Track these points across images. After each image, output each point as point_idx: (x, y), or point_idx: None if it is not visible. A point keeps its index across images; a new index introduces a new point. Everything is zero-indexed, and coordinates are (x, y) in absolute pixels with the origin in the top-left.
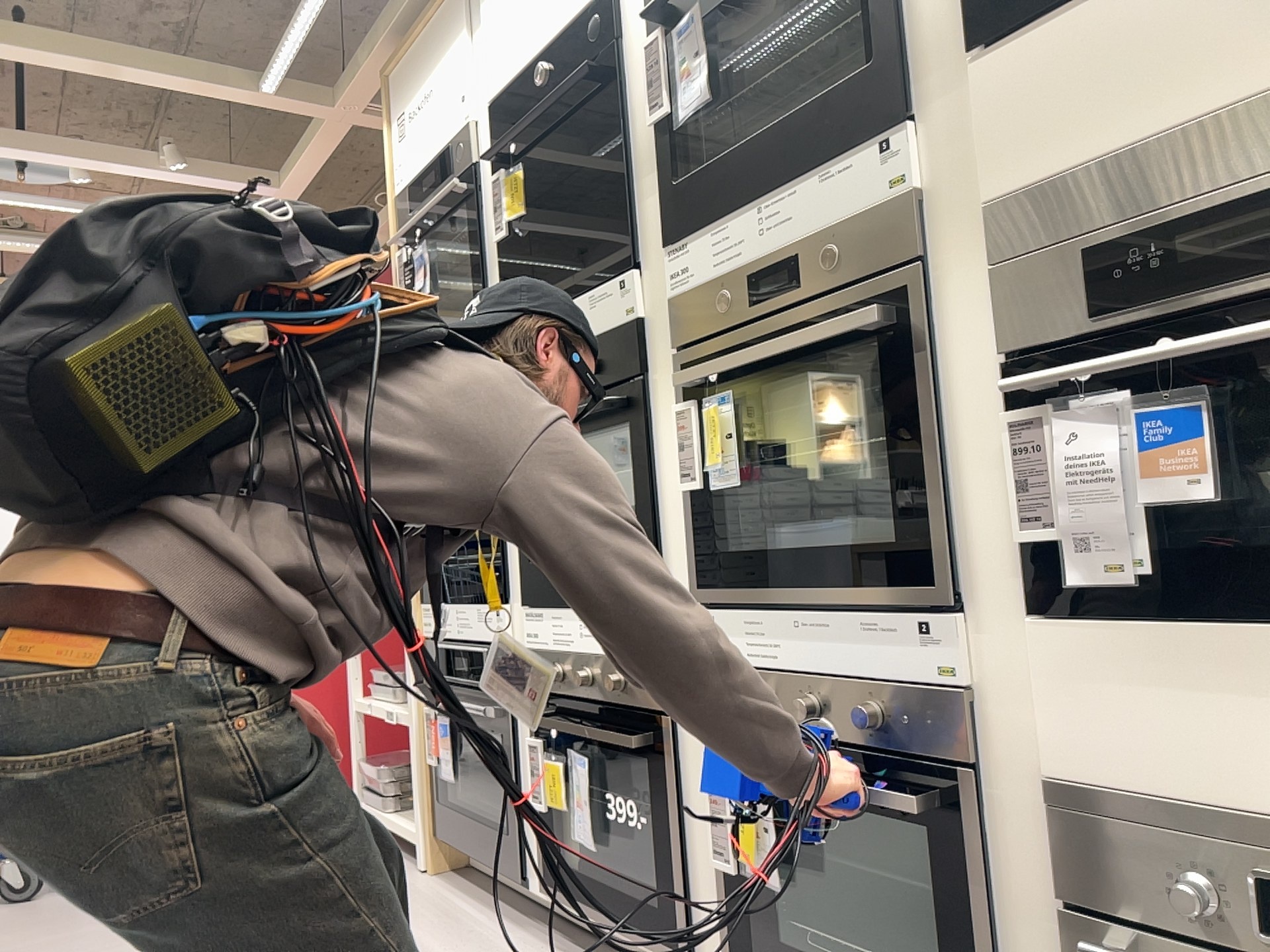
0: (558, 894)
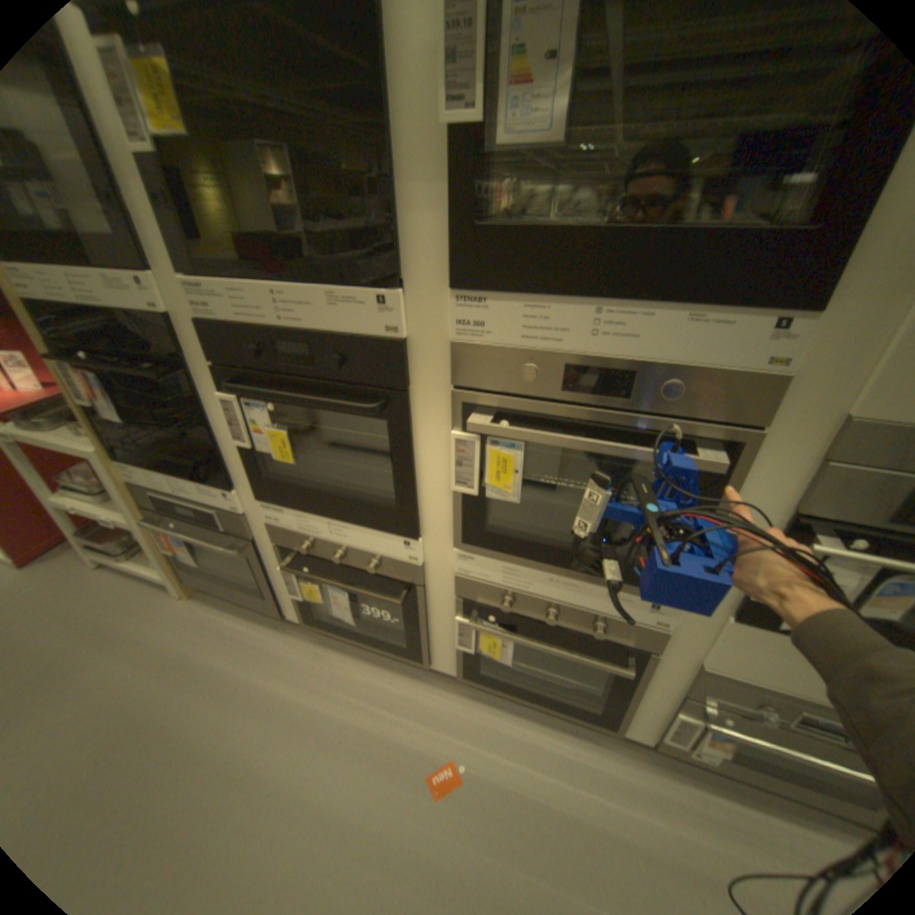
0: (315, 629)
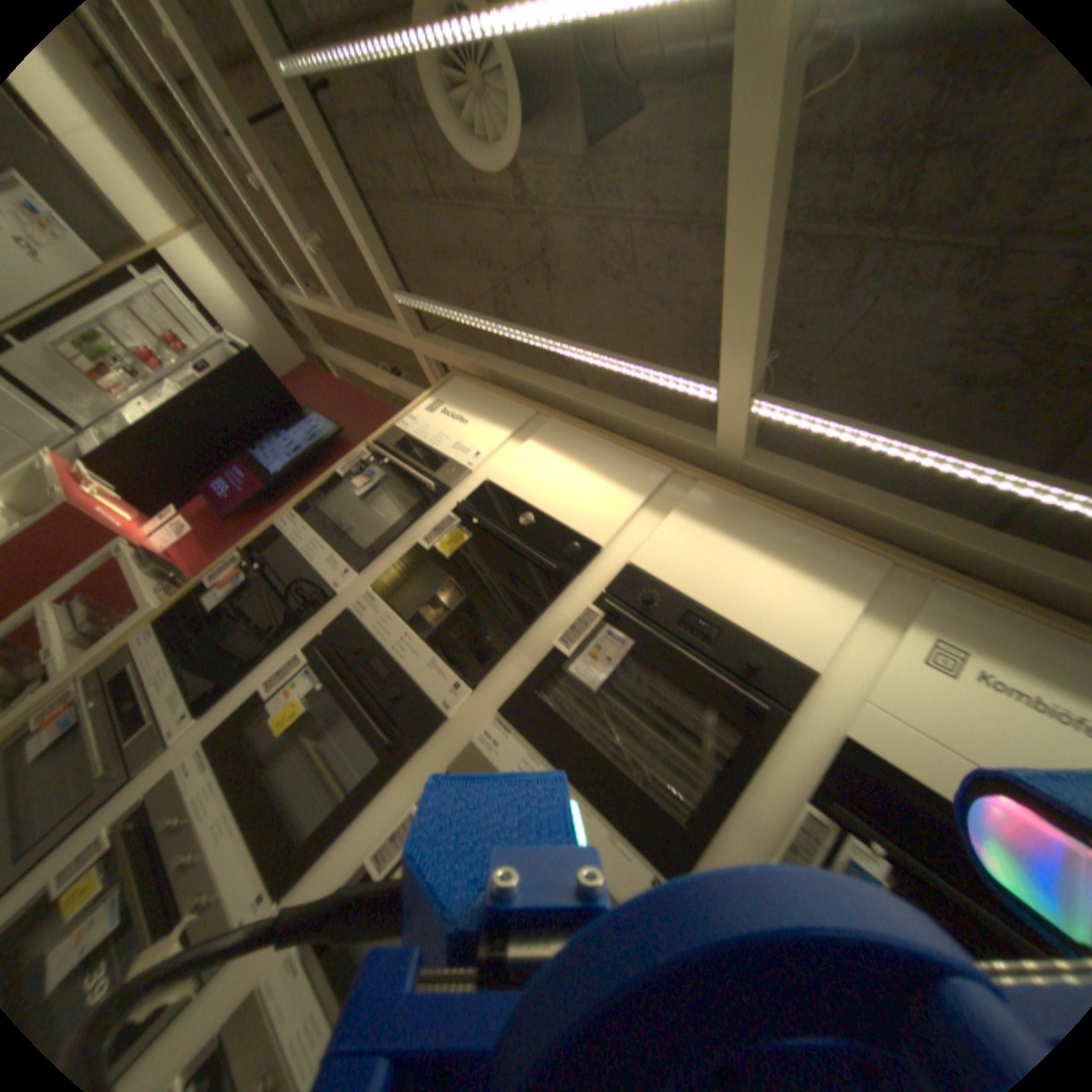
0: None
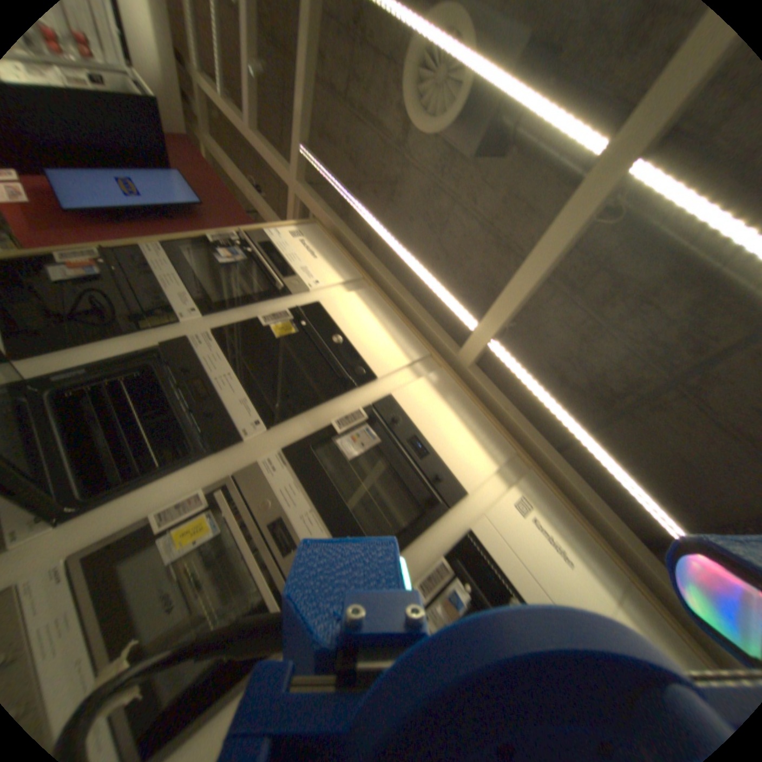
0: None
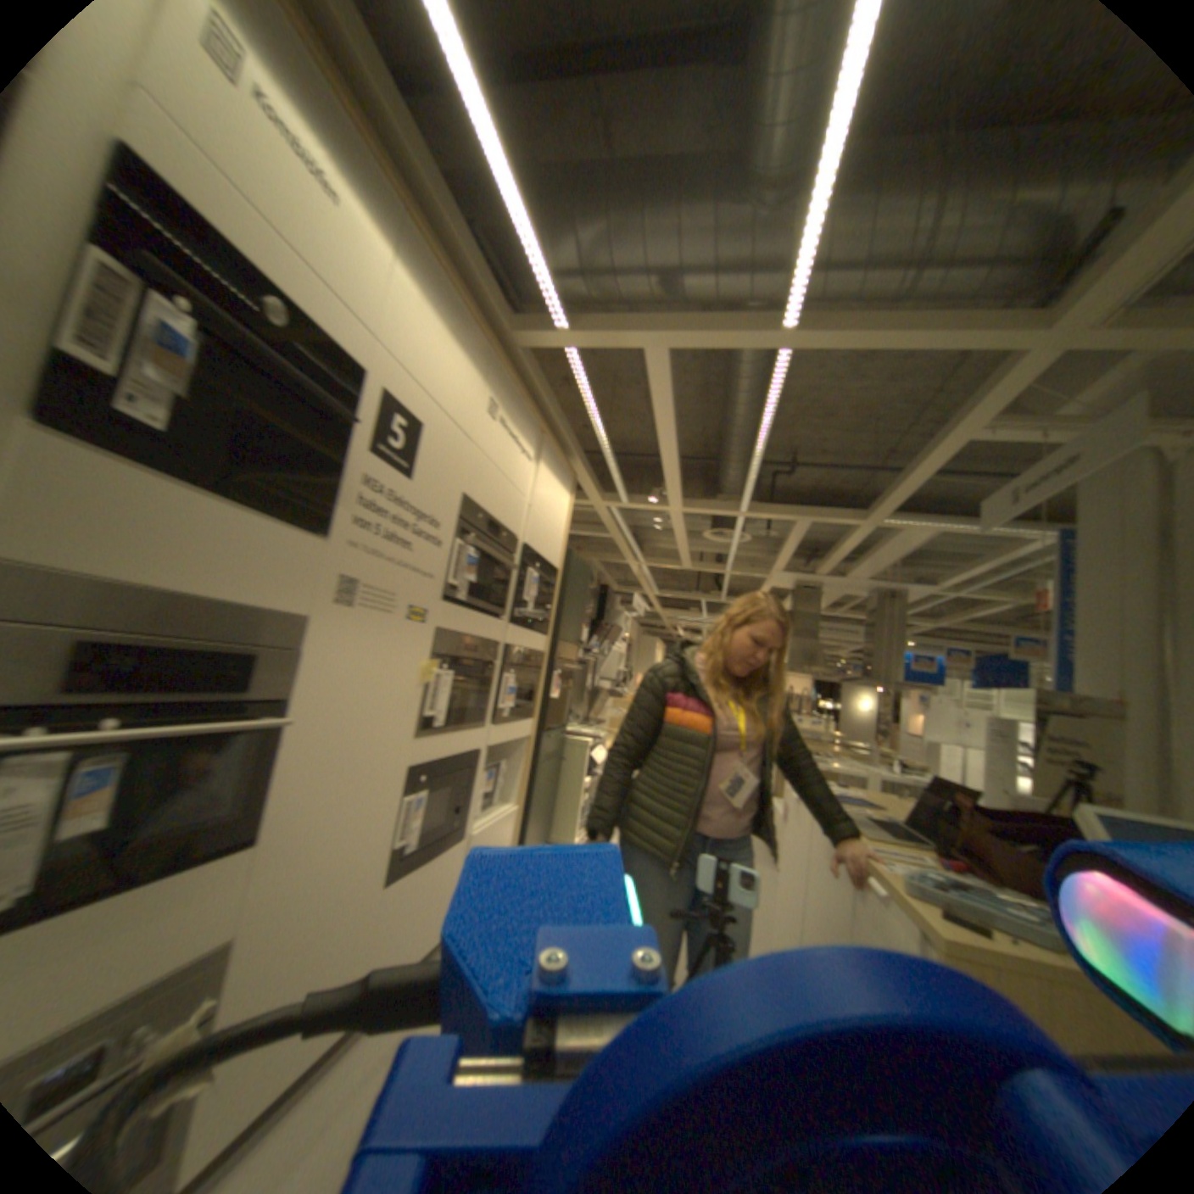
0: None
